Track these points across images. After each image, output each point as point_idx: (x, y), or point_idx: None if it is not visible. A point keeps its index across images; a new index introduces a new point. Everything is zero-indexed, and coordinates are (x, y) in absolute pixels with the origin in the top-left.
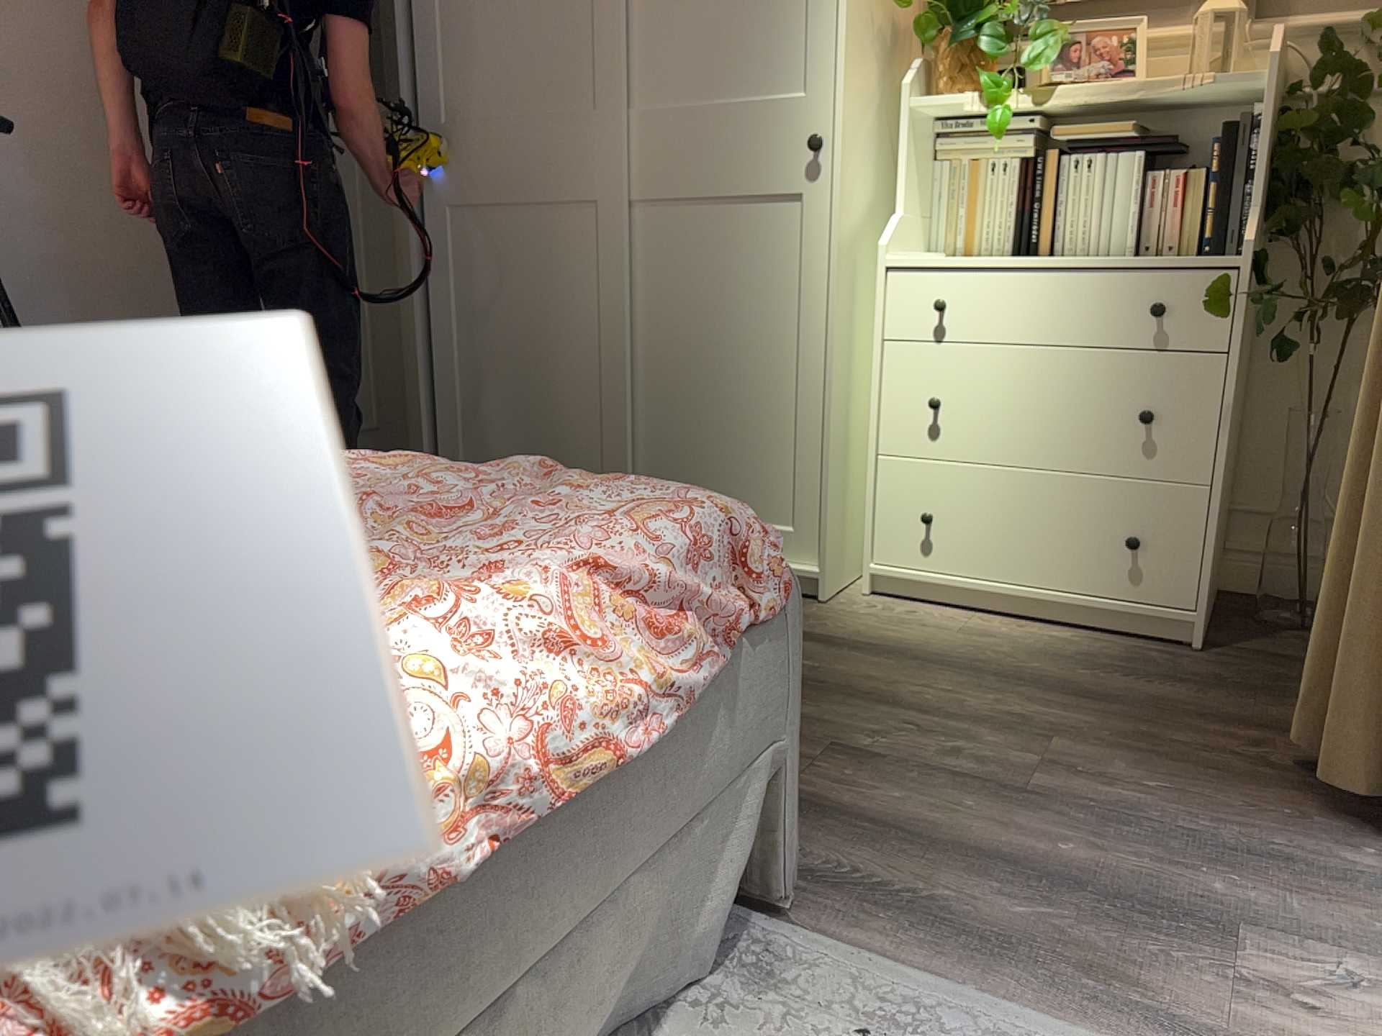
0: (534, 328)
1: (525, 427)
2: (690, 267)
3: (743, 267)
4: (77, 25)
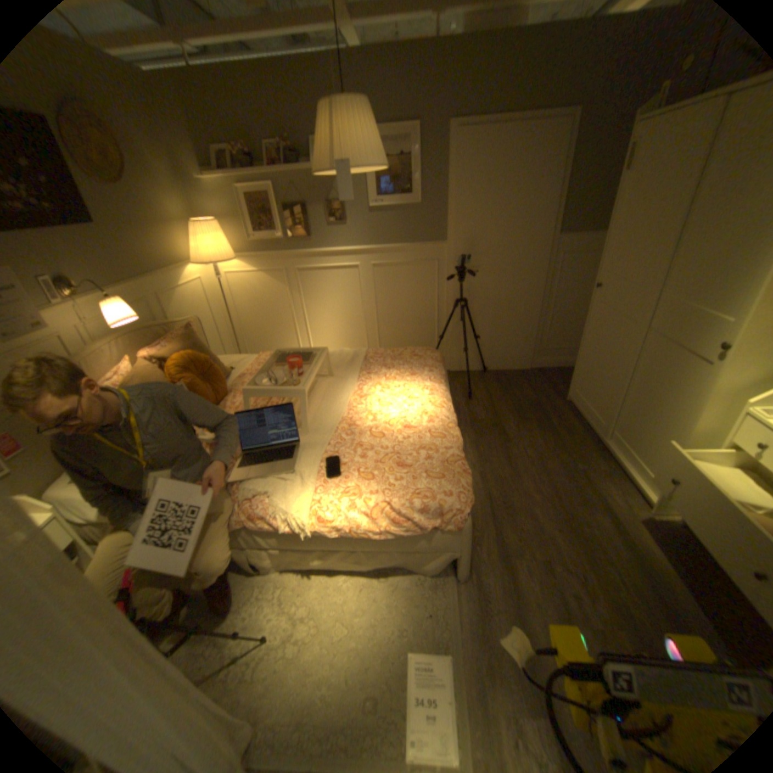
0: (609, 356)
1: (597, 385)
2: (663, 365)
3: (680, 377)
4: (512, 230)
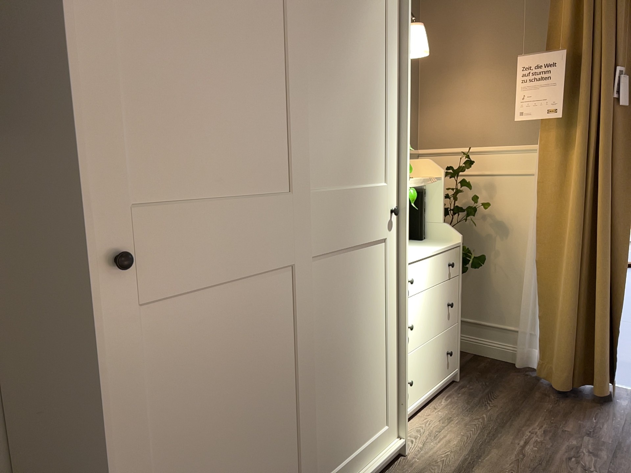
0: (250, 389)
1: None
2: (342, 294)
3: (365, 286)
4: None
